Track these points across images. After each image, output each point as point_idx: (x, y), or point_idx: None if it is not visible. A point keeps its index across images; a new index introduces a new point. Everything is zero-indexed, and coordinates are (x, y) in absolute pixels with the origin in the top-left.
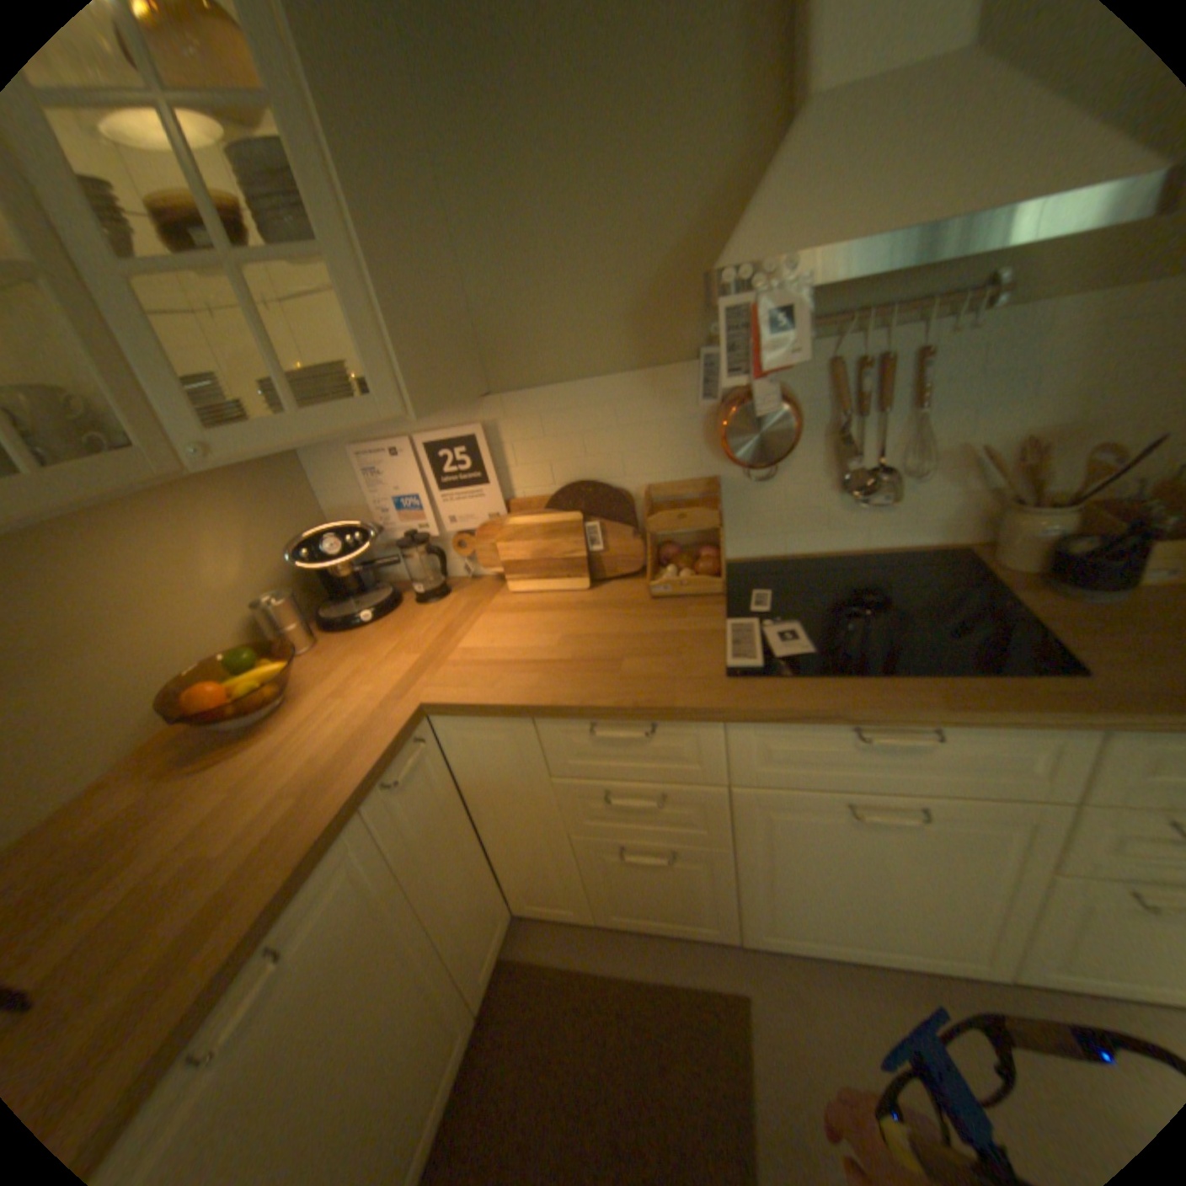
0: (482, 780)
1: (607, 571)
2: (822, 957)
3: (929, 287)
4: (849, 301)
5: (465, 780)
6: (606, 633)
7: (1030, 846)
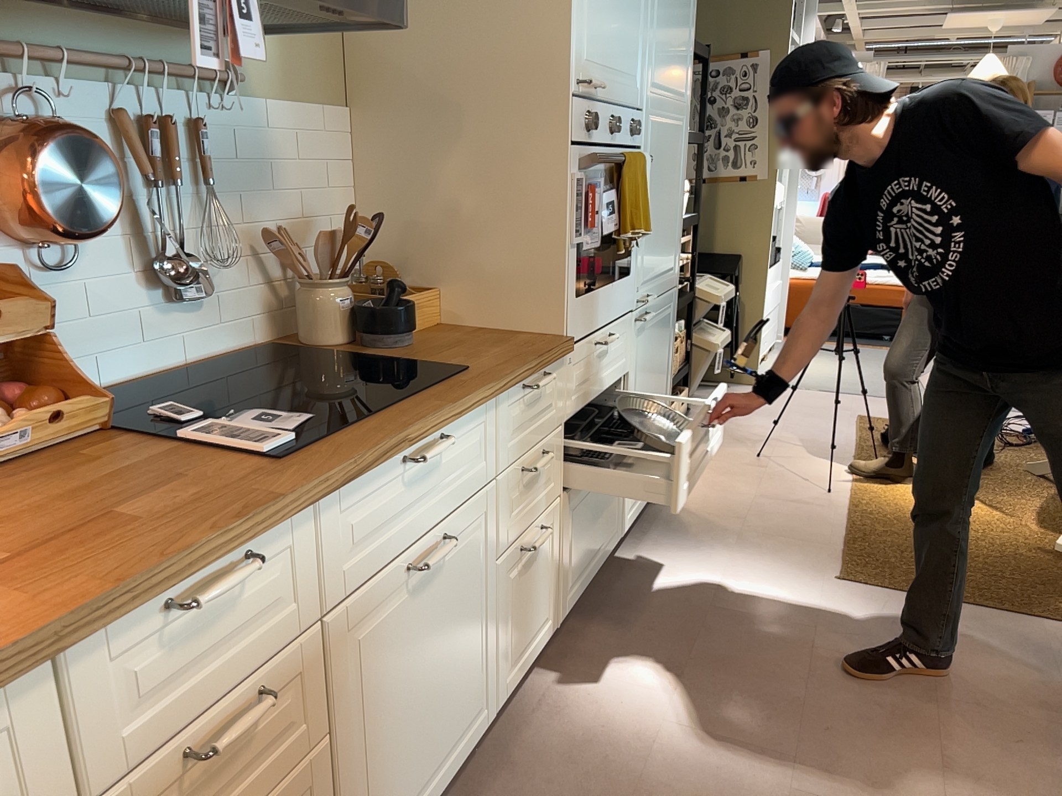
0: None
1: None
2: None
3: (183, 62)
4: (116, 51)
5: None
6: None
7: (483, 541)
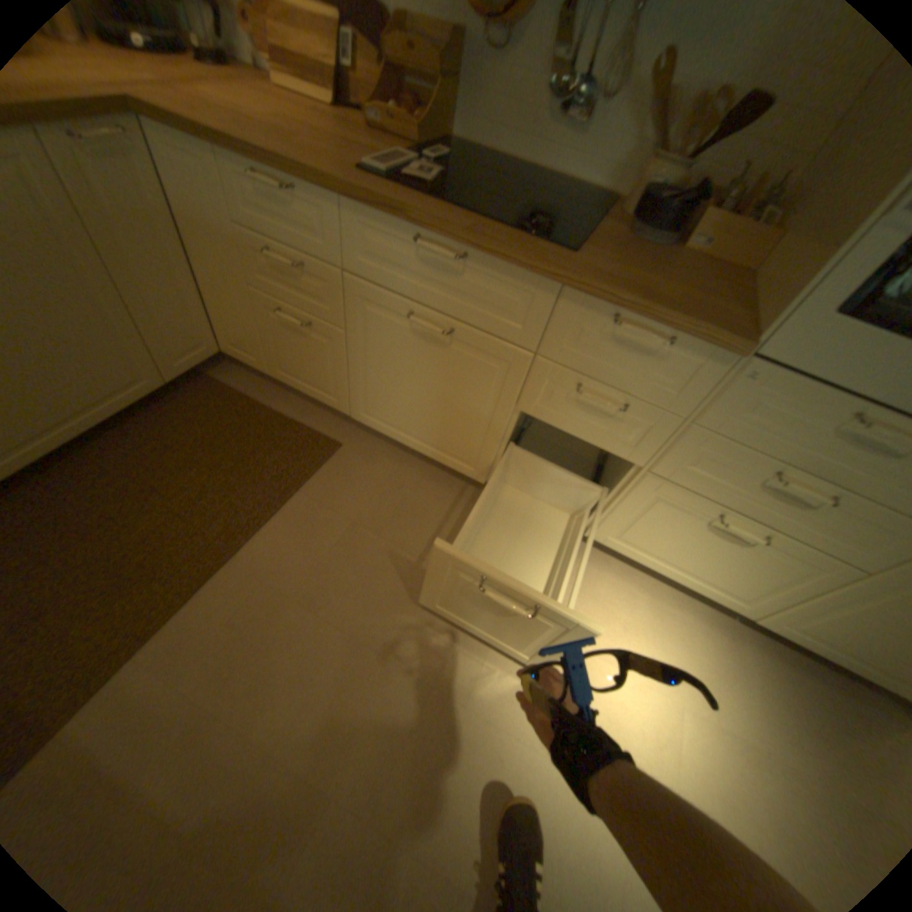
0: (187, 208)
1: (351, 96)
2: (392, 437)
3: None
4: None
5: (175, 203)
6: (309, 123)
7: (504, 380)
